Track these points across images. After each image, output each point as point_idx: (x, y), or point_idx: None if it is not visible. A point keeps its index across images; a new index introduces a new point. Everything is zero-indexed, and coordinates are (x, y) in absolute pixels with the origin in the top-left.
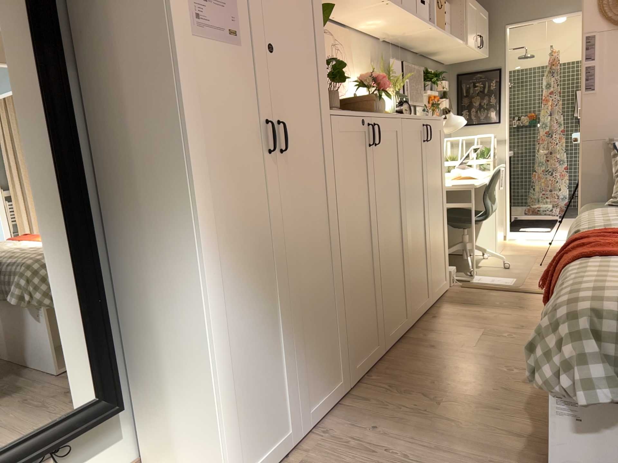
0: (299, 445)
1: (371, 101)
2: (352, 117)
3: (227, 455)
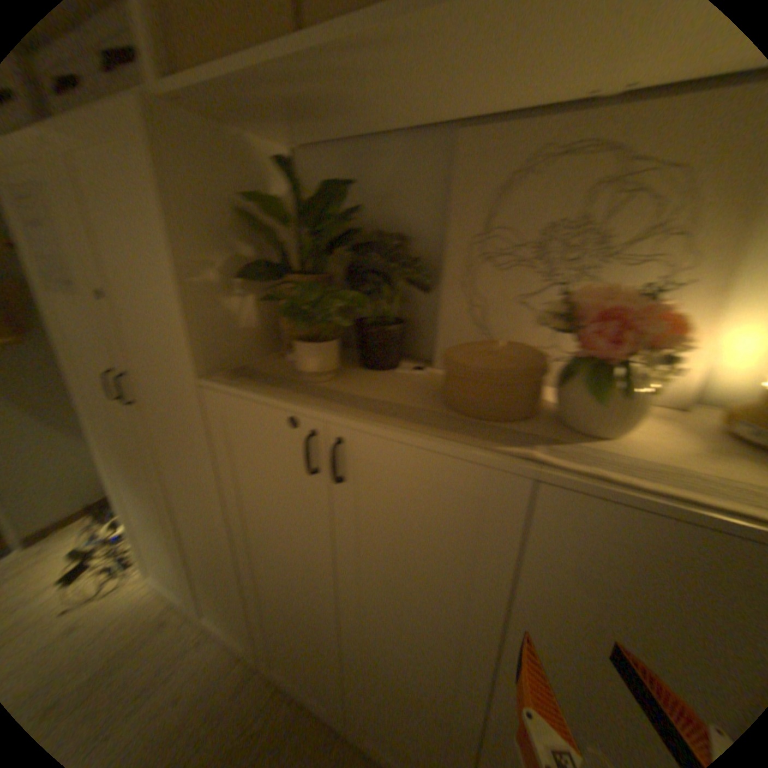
0: (190, 624)
1: (469, 382)
2: (253, 404)
3: (132, 558)
